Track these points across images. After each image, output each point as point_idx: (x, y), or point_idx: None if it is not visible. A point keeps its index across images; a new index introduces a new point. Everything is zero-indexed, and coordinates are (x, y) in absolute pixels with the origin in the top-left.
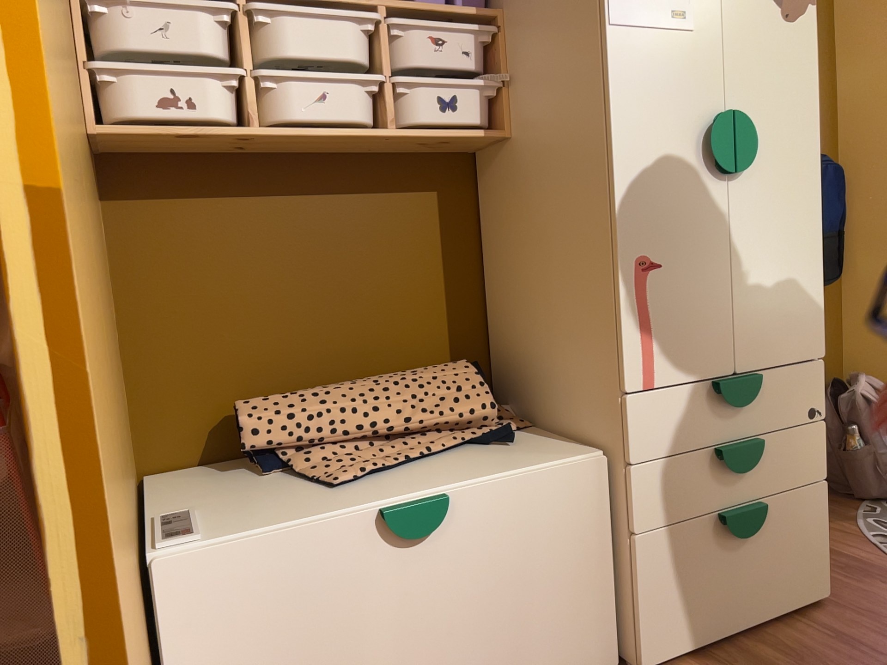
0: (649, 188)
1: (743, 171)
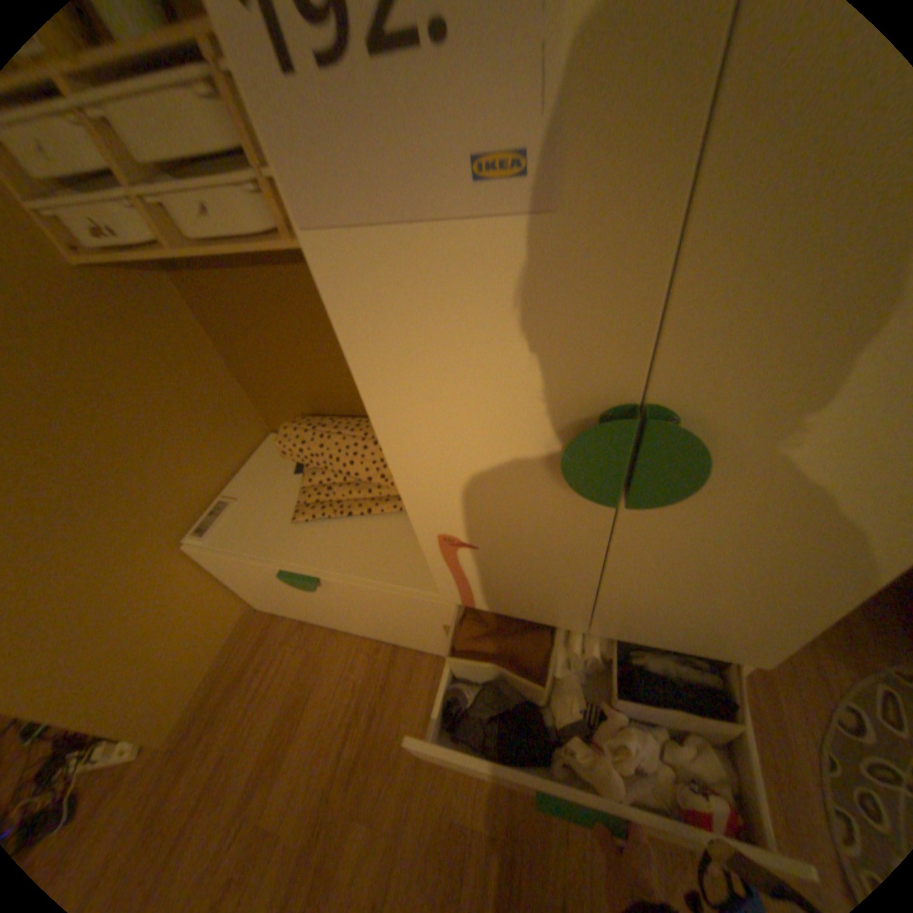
0: (446, 481)
1: (653, 500)
